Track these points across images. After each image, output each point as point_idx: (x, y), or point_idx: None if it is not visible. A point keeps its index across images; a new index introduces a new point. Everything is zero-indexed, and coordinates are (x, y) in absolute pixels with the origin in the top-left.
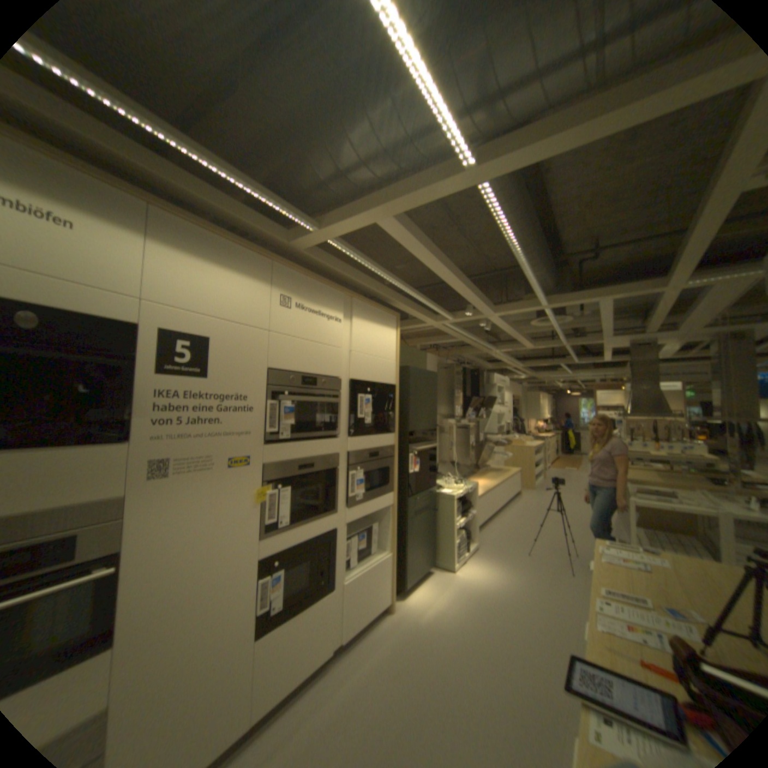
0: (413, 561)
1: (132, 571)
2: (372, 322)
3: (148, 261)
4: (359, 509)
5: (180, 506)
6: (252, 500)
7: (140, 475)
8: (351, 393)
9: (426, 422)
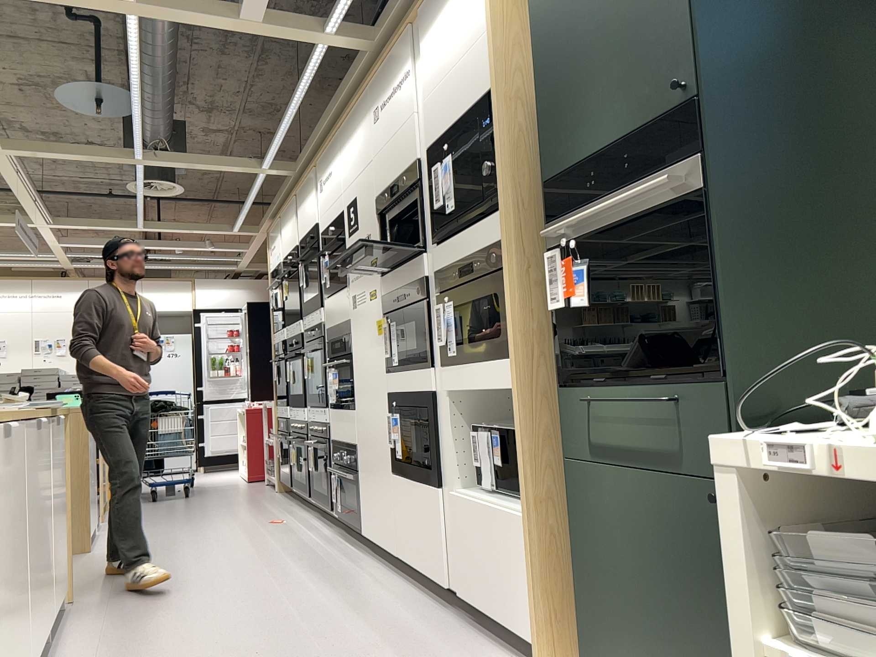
0: (609, 614)
1: (354, 367)
2: (443, 8)
3: (341, 165)
4: (458, 374)
5: (360, 329)
6: (380, 331)
7: (350, 305)
8: (429, 170)
9: (626, 108)
